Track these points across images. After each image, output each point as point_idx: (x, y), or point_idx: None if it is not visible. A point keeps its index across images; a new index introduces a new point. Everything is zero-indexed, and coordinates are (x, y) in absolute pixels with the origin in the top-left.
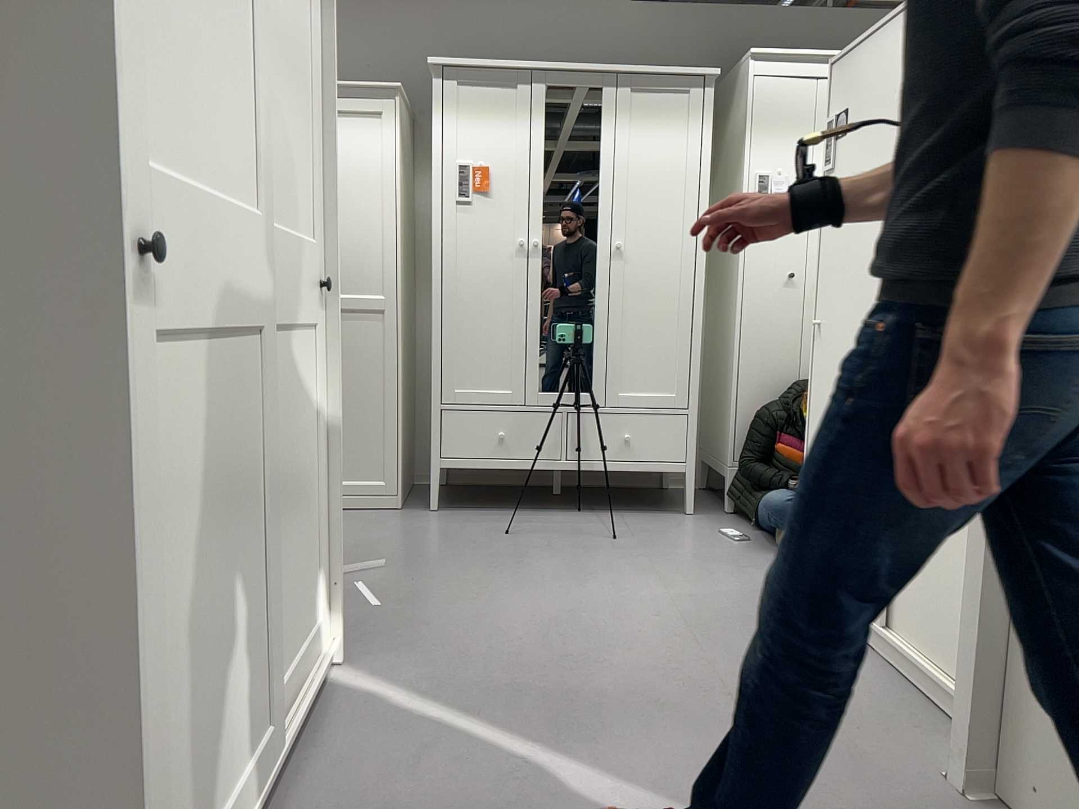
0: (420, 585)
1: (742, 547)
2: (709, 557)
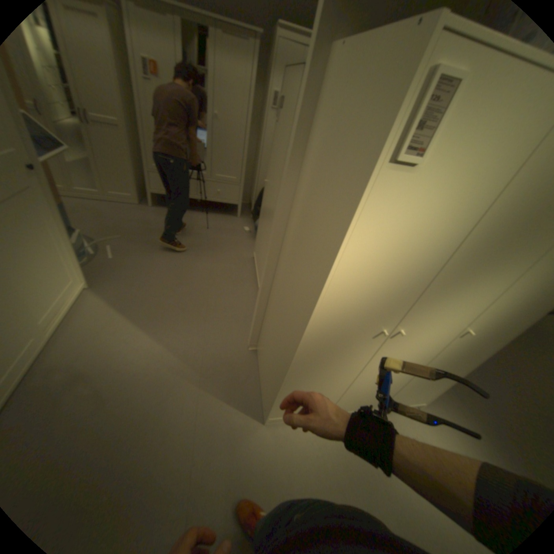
0: (129, 248)
1: (245, 236)
2: (232, 241)
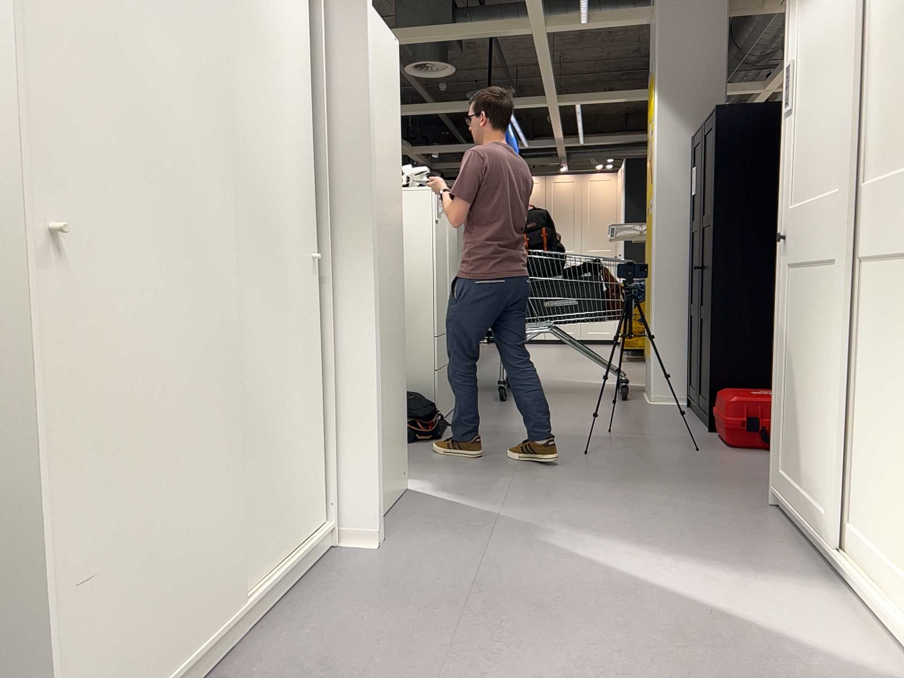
0: None
1: None
2: None
